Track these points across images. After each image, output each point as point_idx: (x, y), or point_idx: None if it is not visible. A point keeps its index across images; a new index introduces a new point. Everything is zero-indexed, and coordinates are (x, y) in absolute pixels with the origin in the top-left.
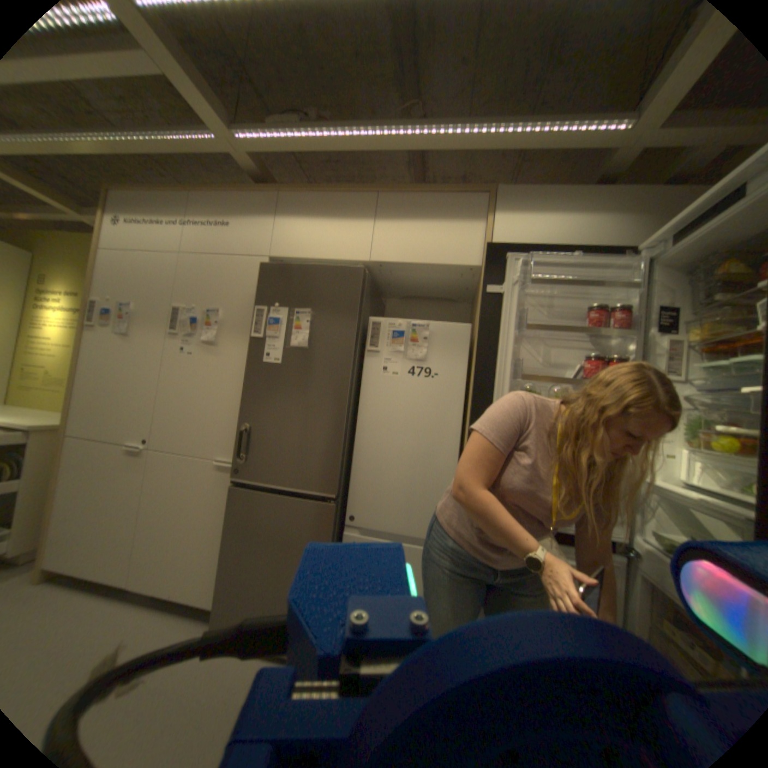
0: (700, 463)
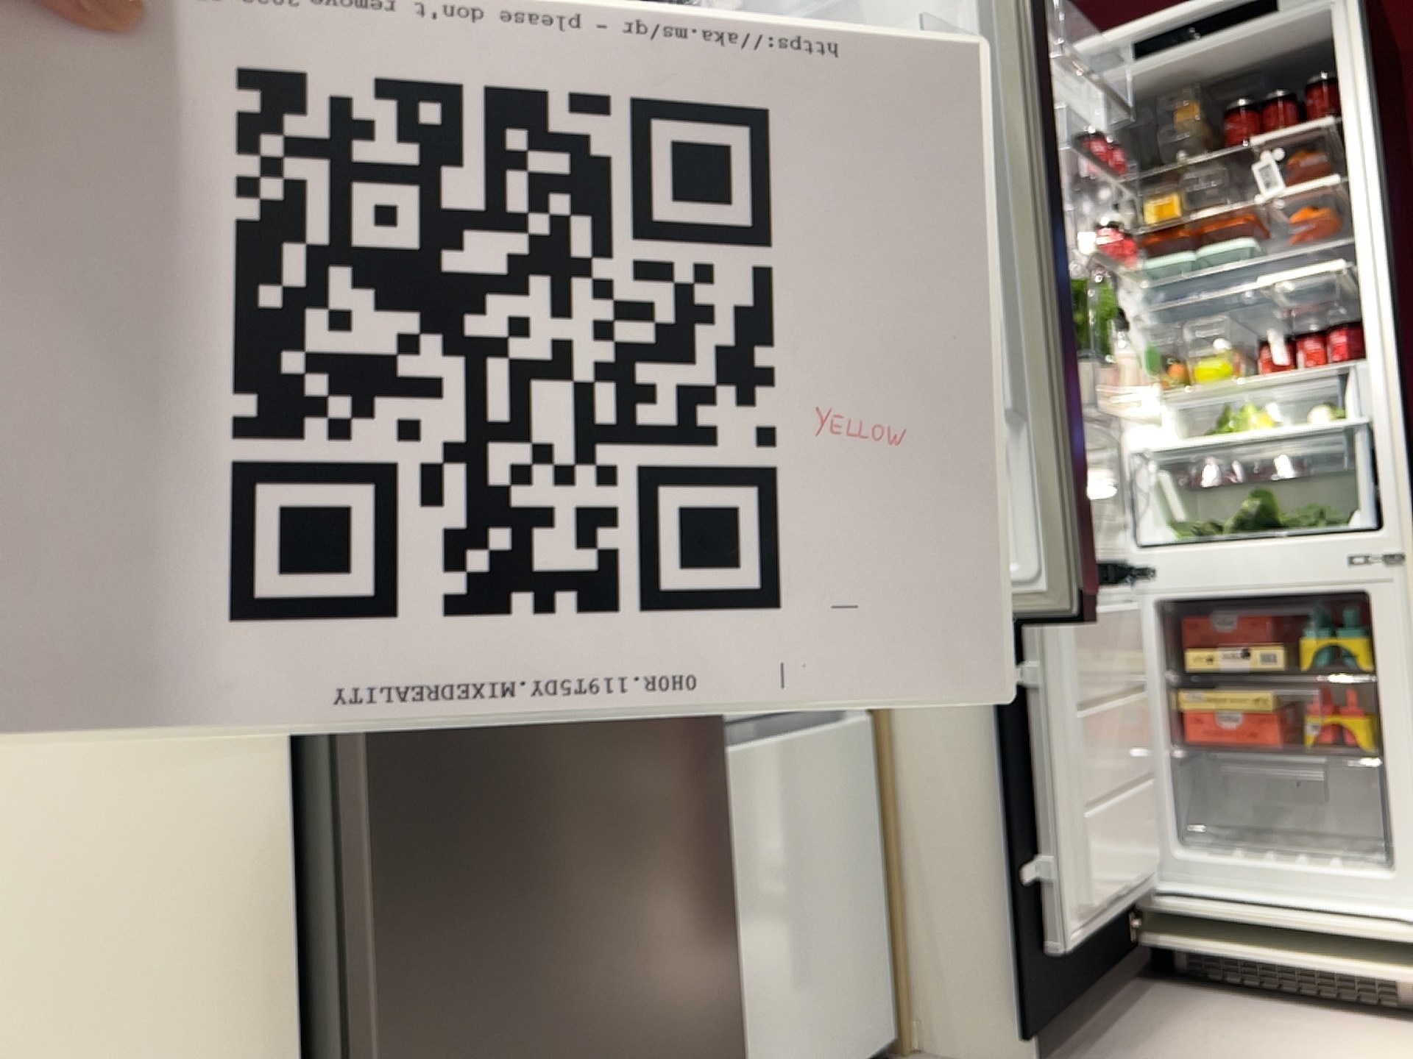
0: (1169, 411)
